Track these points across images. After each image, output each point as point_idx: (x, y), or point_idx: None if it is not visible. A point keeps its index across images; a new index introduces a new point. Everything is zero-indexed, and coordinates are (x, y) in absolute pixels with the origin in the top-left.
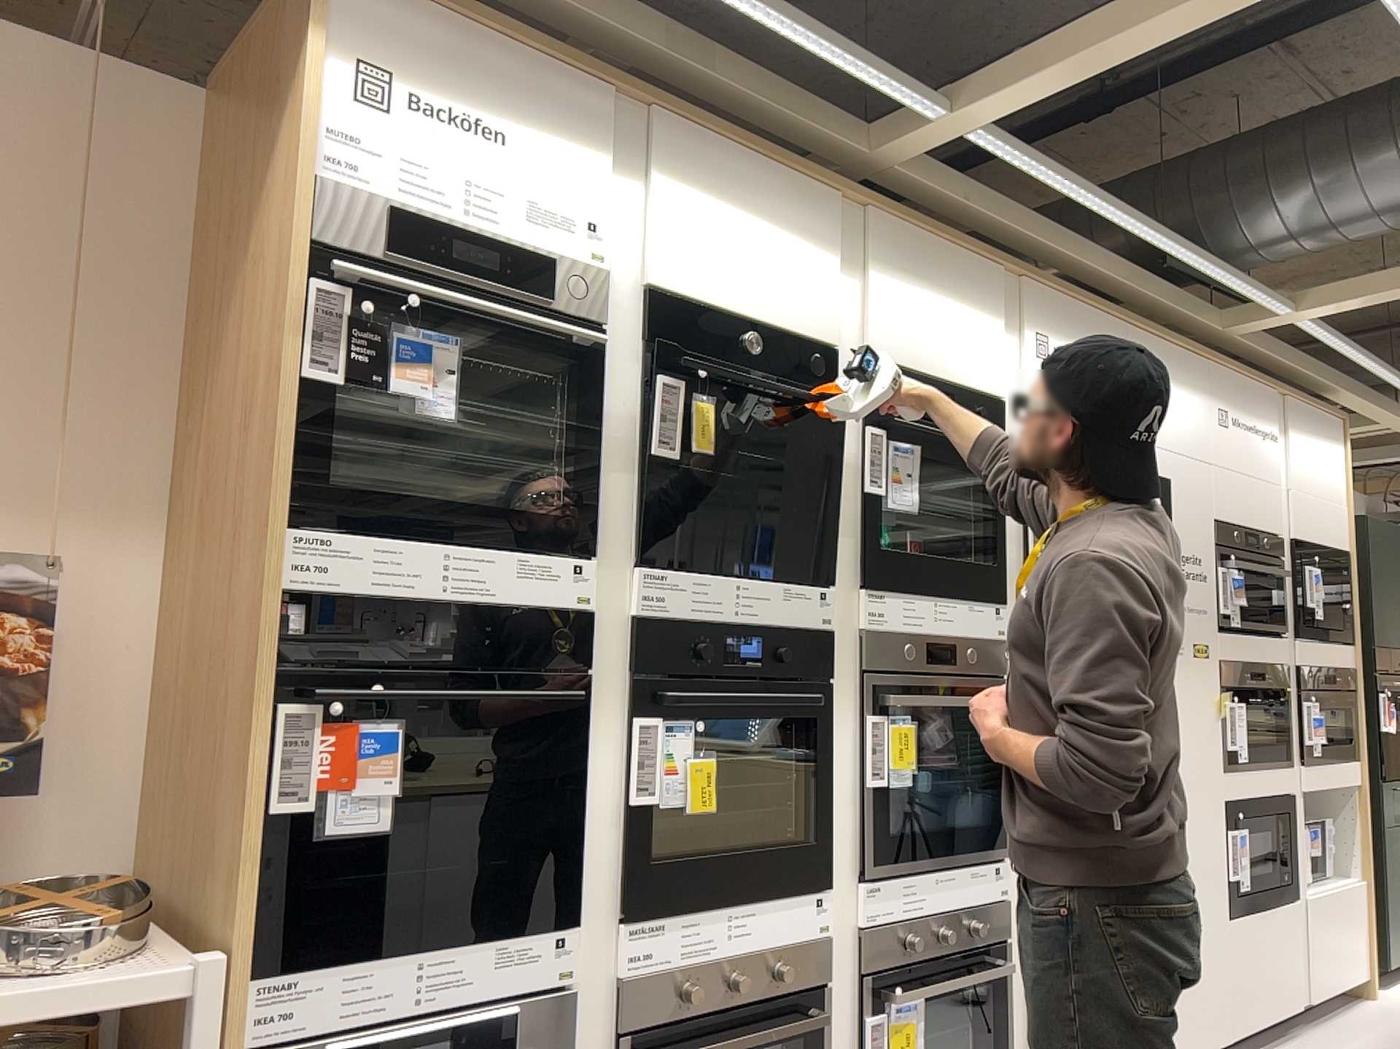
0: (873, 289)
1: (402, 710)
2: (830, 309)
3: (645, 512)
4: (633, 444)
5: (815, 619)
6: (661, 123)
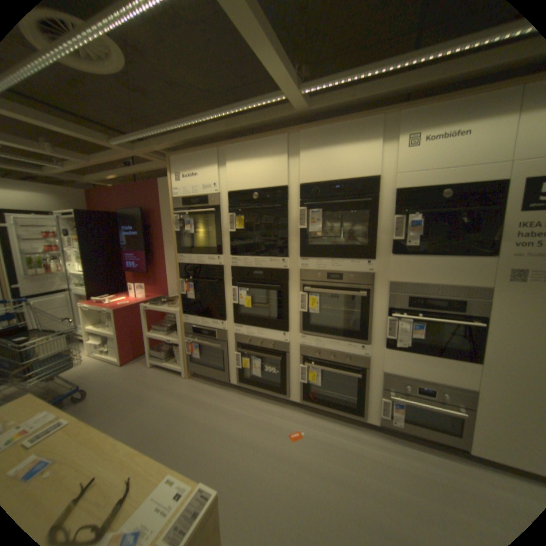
0: (304, 156)
1: (191, 283)
2: (285, 172)
3: (230, 245)
4: (228, 229)
5: (282, 268)
6: (224, 145)
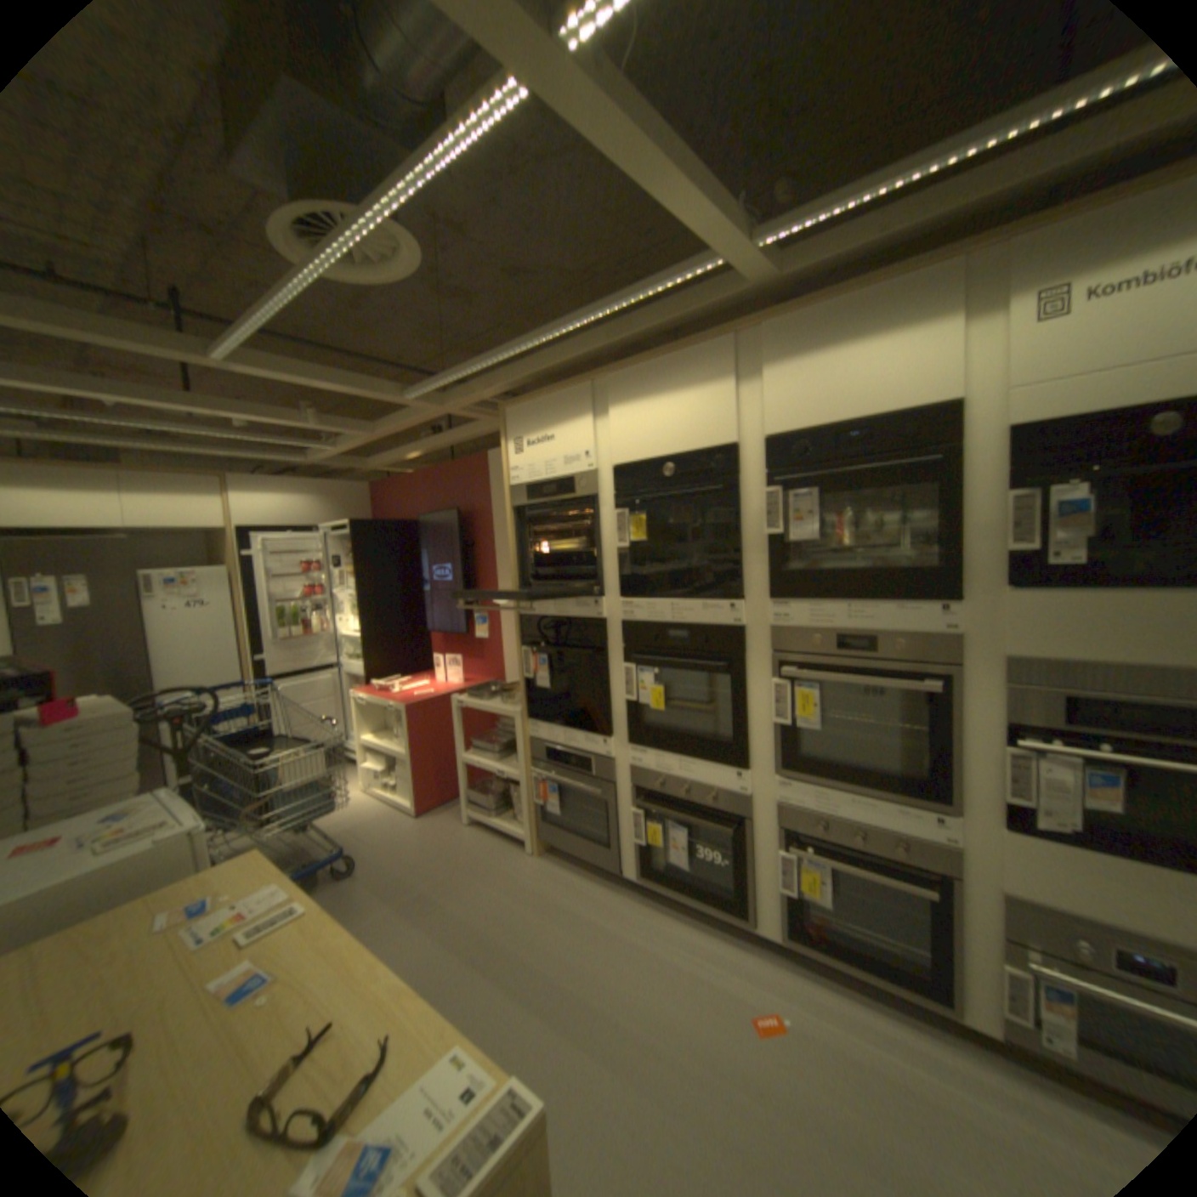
0: (772, 374)
1: (544, 656)
2: (730, 413)
3: (619, 575)
4: (614, 543)
5: (730, 623)
6: (604, 374)
